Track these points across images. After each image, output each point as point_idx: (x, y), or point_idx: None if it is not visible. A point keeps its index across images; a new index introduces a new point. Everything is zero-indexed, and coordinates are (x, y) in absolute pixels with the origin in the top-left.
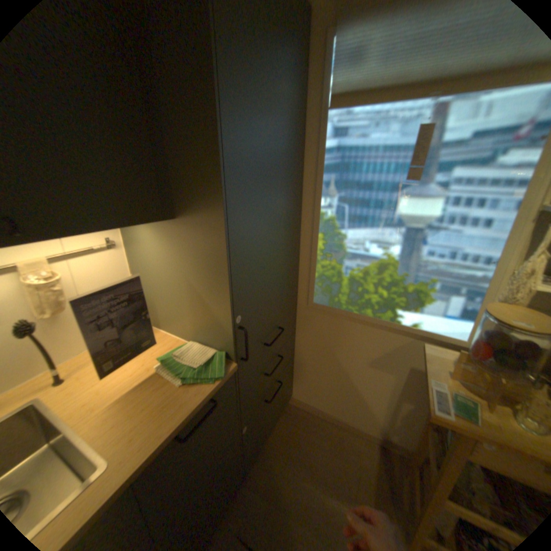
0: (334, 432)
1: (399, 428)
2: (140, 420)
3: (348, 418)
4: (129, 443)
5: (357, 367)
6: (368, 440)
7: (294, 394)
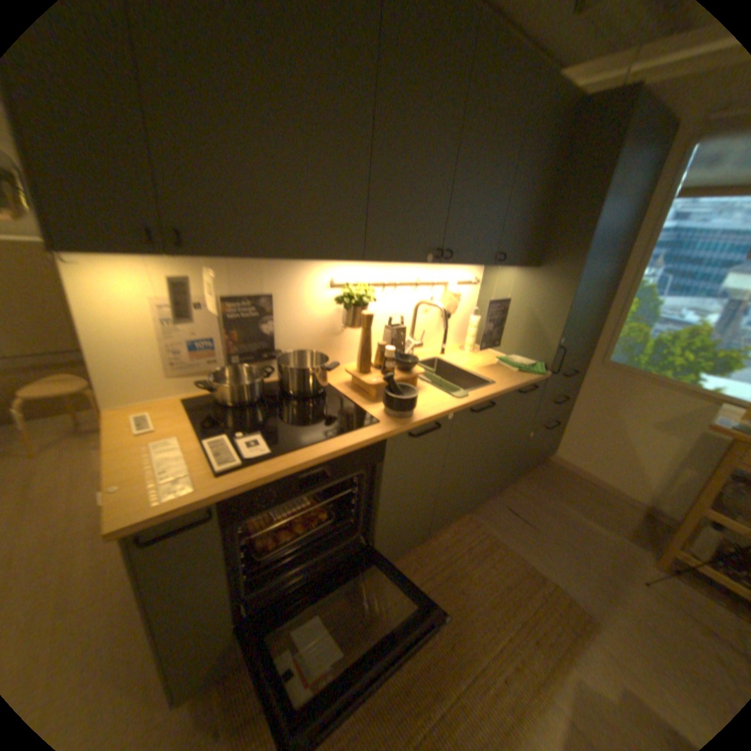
0: (596, 490)
1: (673, 496)
2: (501, 375)
3: (615, 481)
4: (501, 380)
5: (640, 428)
6: (633, 505)
7: (559, 451)
